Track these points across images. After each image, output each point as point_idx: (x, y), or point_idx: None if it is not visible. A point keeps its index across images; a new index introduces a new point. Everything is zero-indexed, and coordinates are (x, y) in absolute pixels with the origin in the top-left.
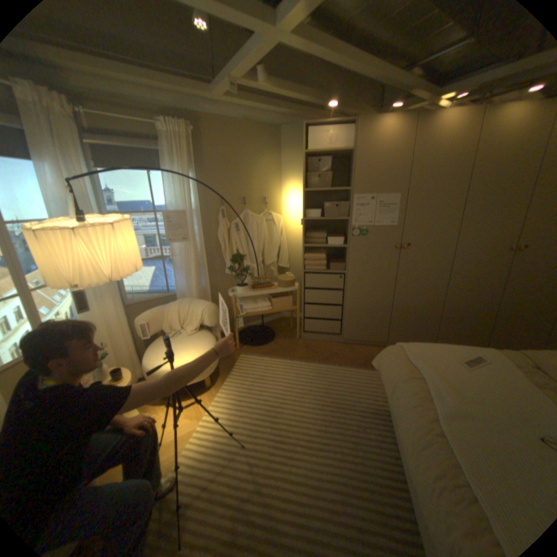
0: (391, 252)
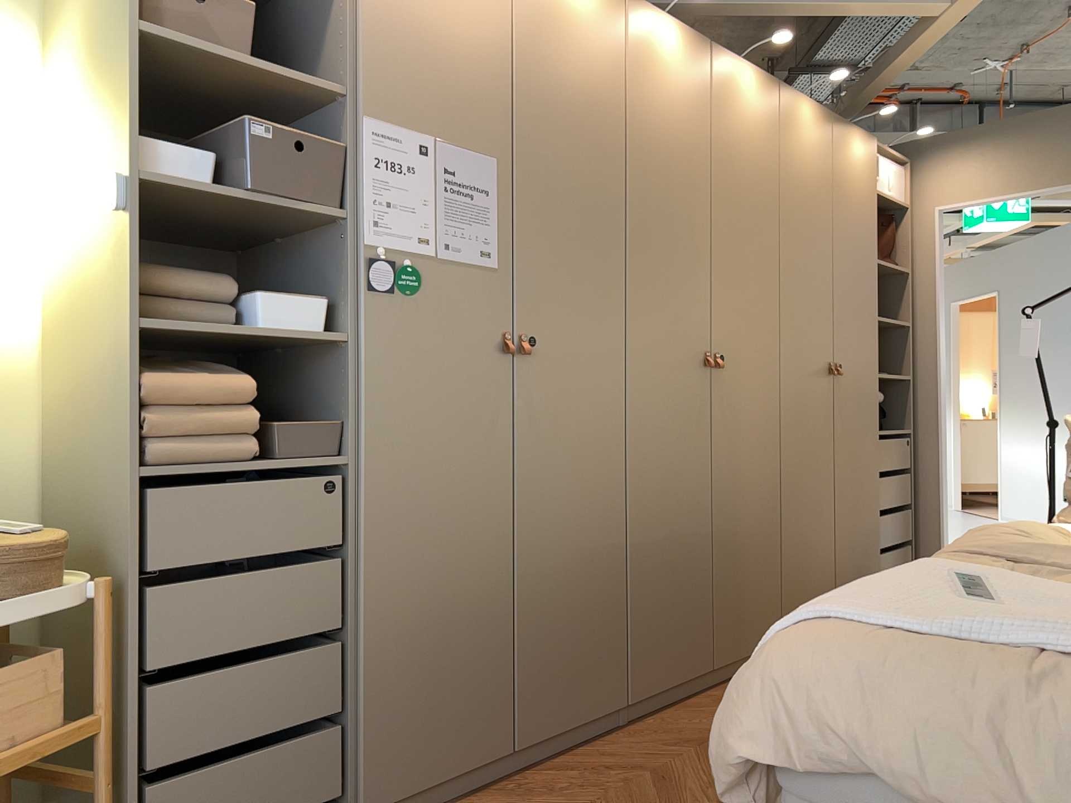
0: (491, 368)
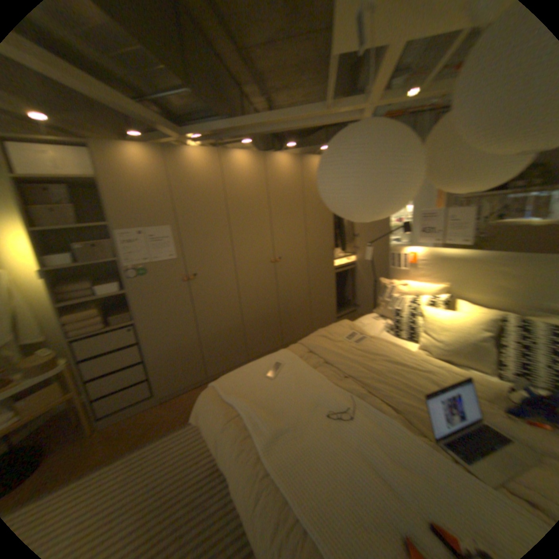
0: (182, 286)
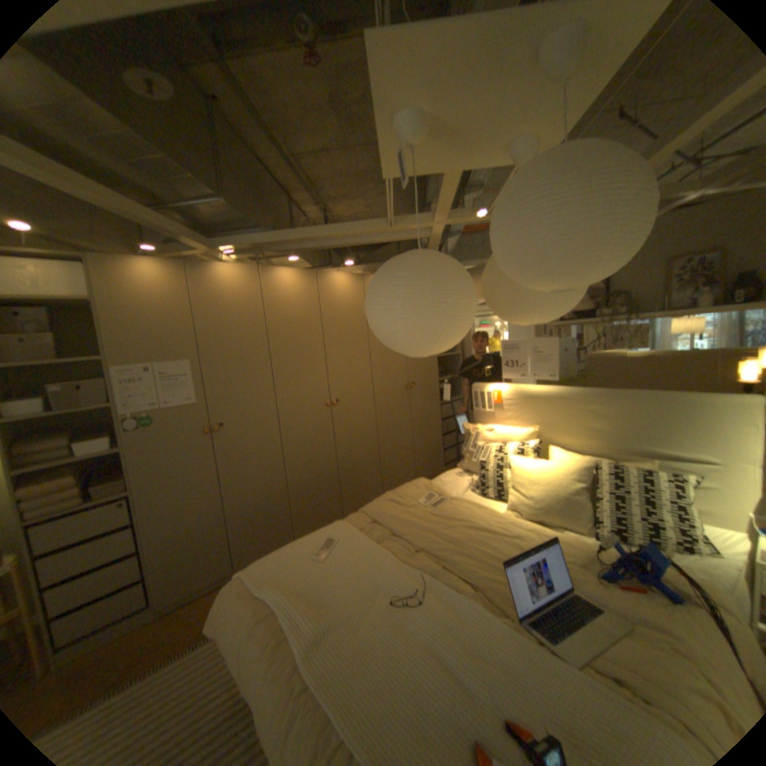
0: (199, 442)
